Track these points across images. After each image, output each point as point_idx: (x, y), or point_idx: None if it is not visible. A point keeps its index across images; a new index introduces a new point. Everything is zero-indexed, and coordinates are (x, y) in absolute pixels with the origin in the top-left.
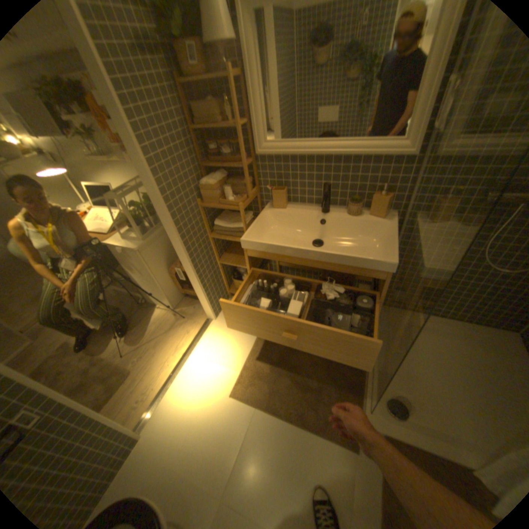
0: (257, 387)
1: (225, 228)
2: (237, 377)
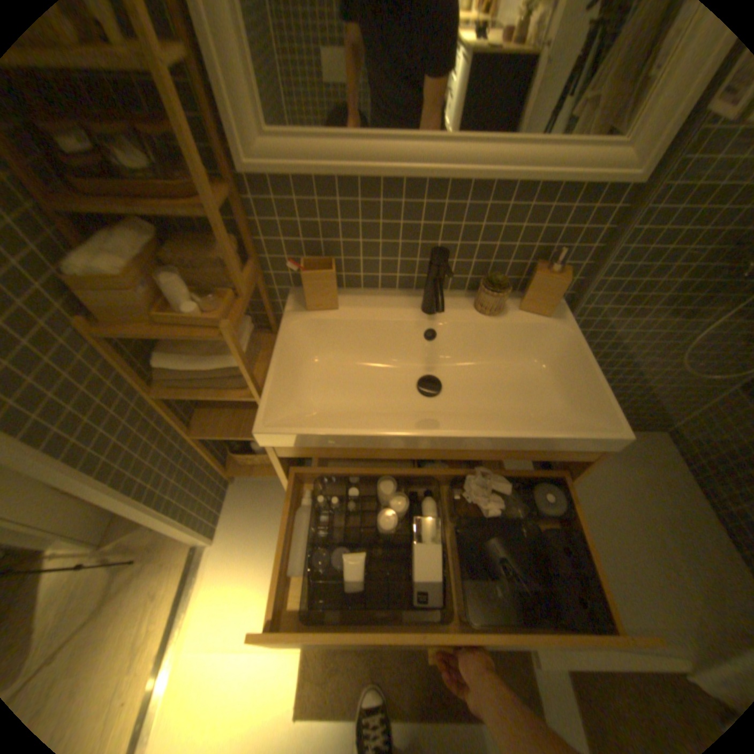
0: (344, 670)
1: (188, 370)
2: (298, 666)
